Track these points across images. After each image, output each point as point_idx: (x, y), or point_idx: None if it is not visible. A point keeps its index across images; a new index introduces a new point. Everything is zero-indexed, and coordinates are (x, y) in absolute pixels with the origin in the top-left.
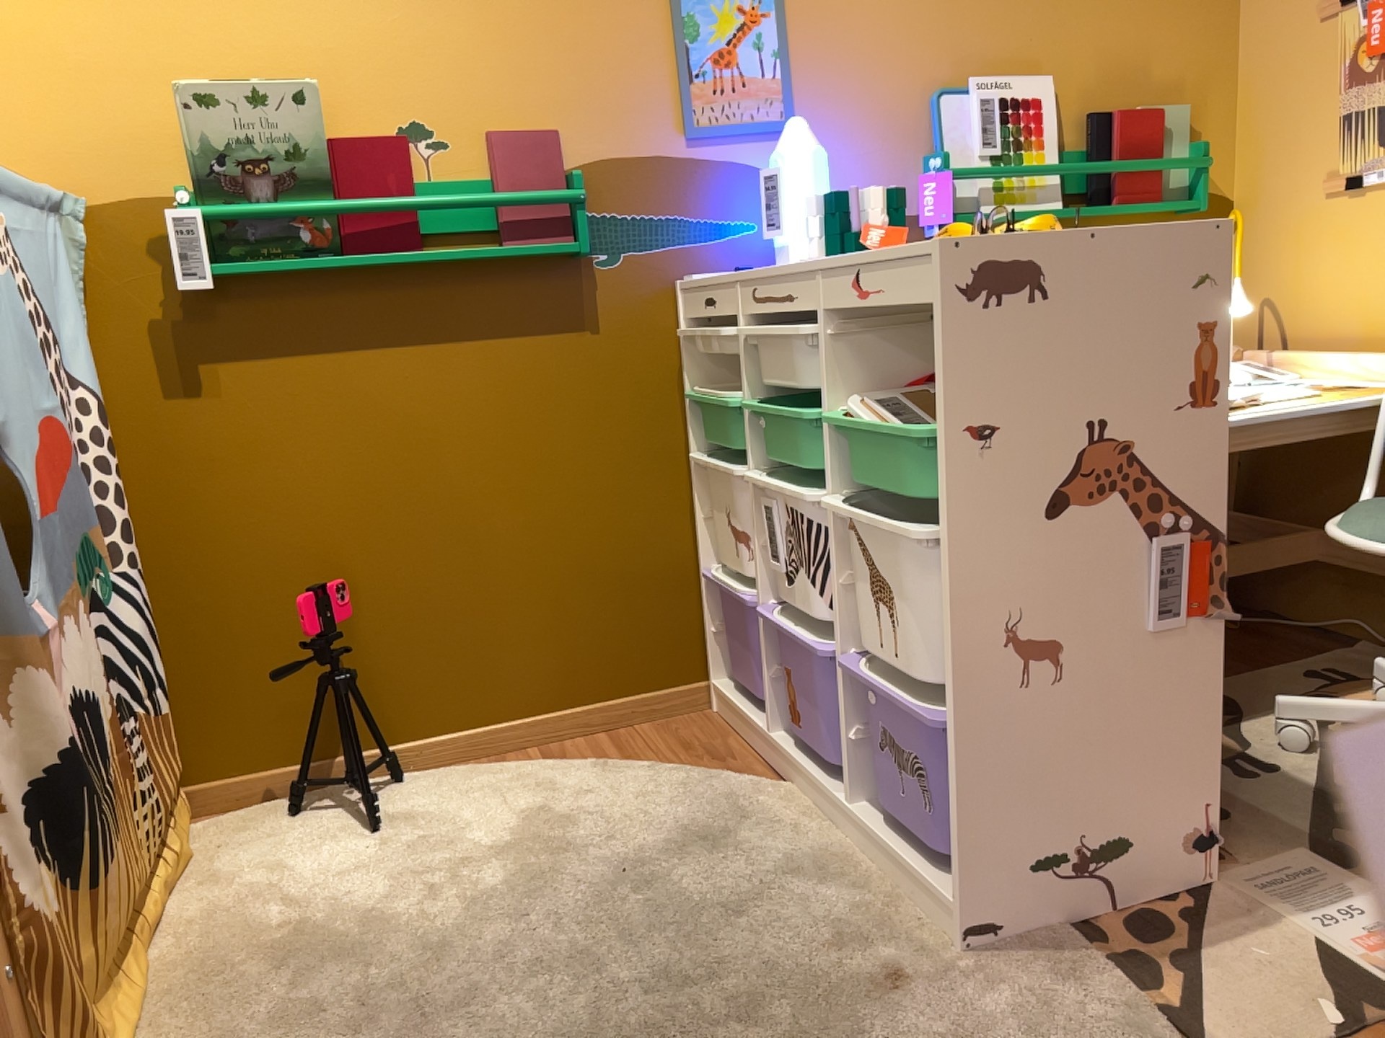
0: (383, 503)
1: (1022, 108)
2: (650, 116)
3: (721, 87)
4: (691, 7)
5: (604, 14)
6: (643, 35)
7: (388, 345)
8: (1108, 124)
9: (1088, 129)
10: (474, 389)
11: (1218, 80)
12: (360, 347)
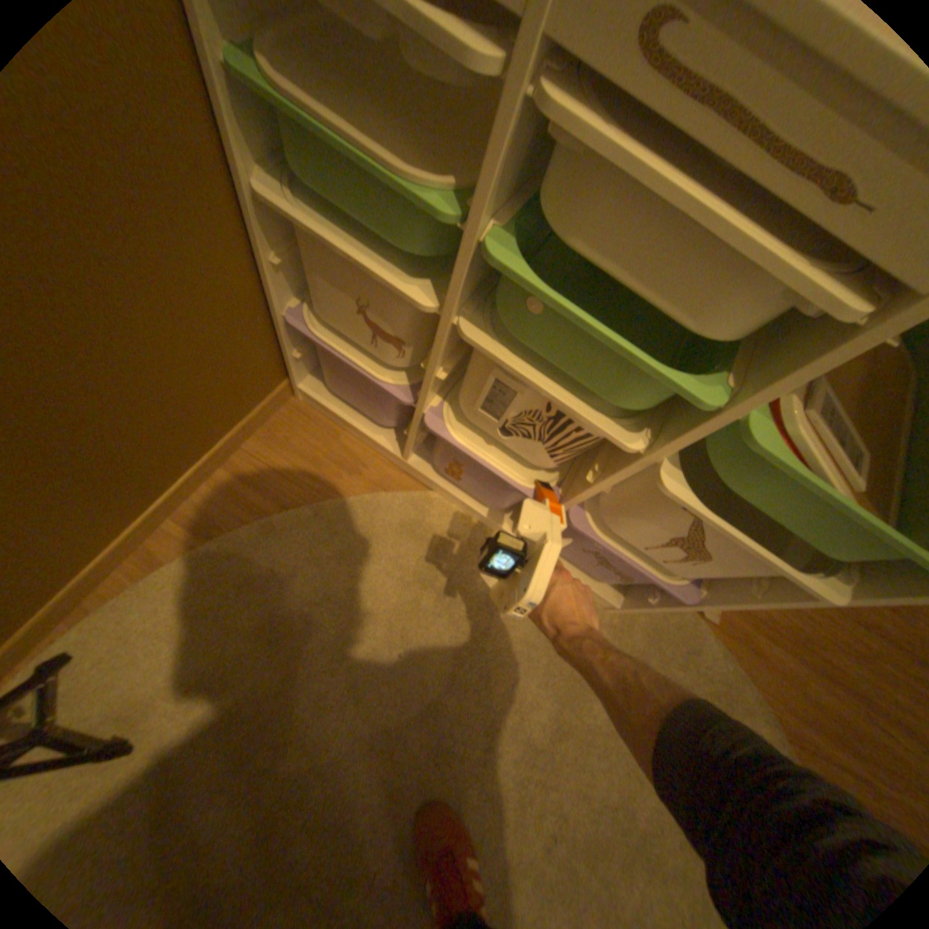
0: None
1: None
2: None
3: None
4: None
5: None
6: None
7: None
8: None
9: None
10: None
11: None
12: None
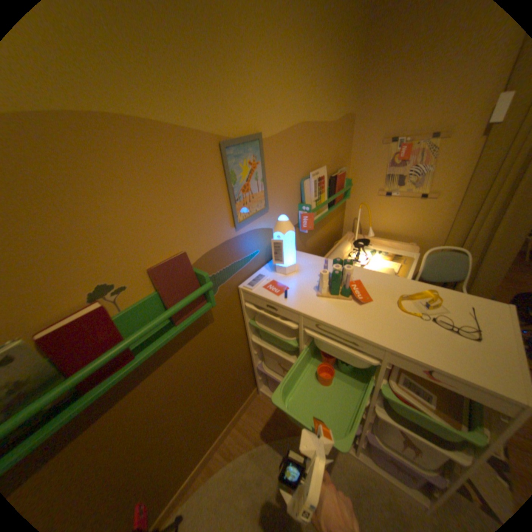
0: (141, 450)
1: (321, 179)
2: (221, 224)
3: (246, 201)
4: (233, 165)
5: (195, 179)
6: (214, 185)
7: (122, 397)
8: (336, 179)
9: (329, 179)
10: (171, 378)
11: (349, 155)
12: (106, 410)
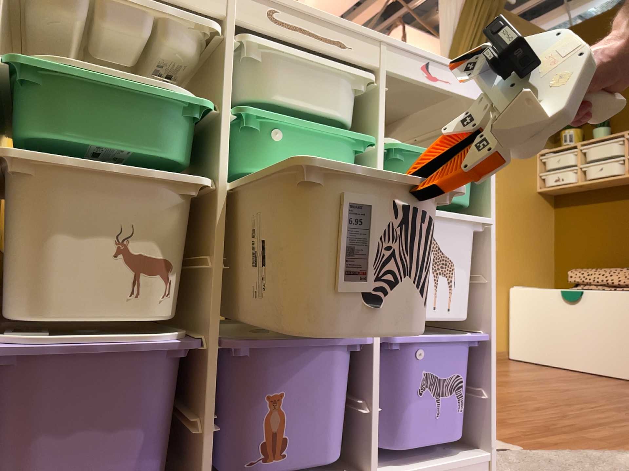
0: None
1: None
2: None
3: None
4: None
5: None
6: None
7: None
8: None
9: None
10: None
11: None
12: None
